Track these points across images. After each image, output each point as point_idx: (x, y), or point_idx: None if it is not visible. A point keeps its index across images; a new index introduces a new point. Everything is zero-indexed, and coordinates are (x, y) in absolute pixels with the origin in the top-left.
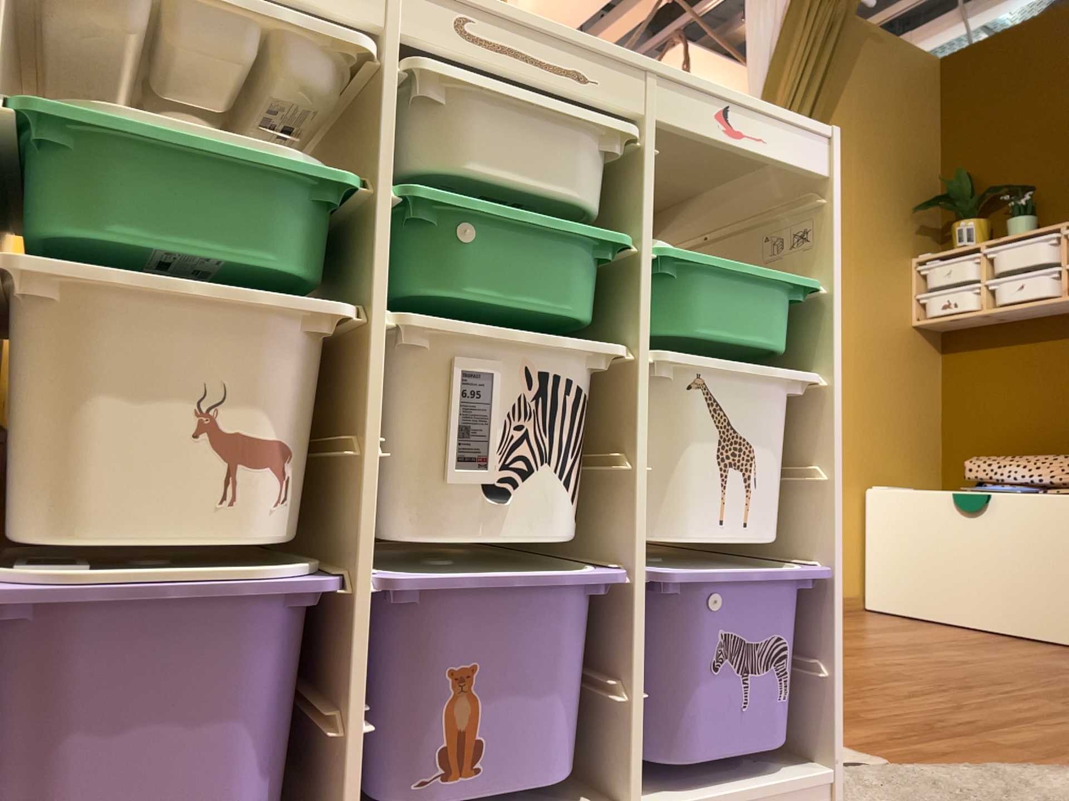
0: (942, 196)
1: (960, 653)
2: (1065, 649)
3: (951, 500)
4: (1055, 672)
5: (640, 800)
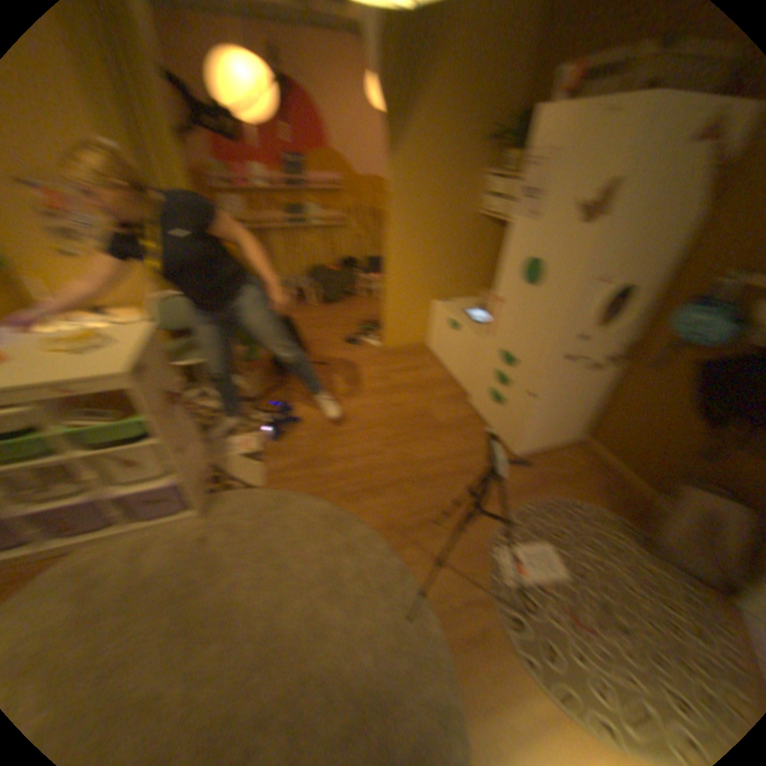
0: (512, 123)
1: (403, 400)
2: (457, 396)
3: (447, 324)
4: (417, 420)
5: (124, 529)
